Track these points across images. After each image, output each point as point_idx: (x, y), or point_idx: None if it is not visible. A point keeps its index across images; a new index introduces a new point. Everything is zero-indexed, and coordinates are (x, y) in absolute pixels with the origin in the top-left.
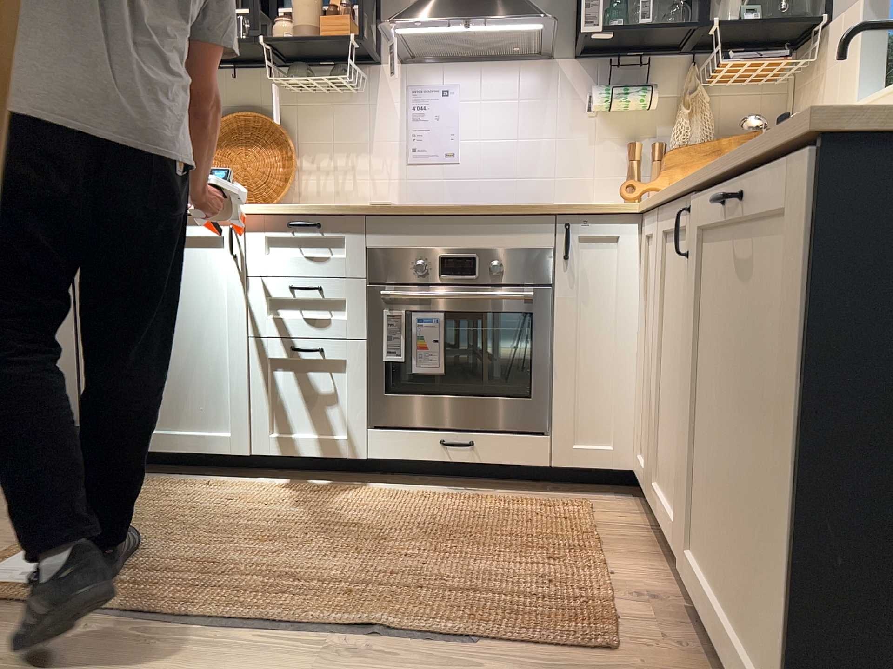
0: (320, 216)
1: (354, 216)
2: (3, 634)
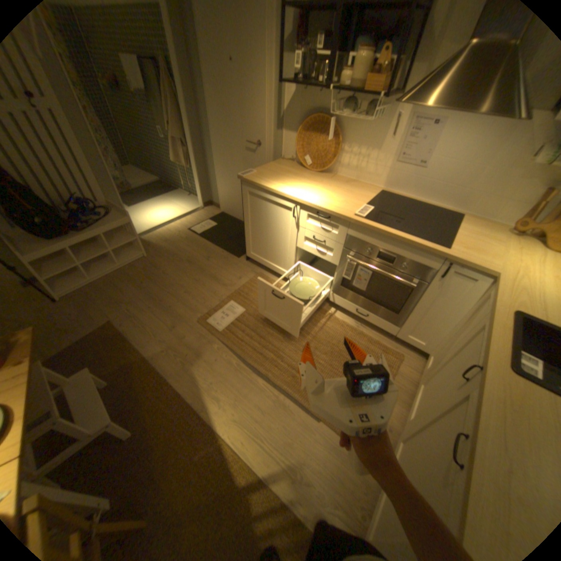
0: (331, 214)
1: (345, 219)
2: (209, 345)
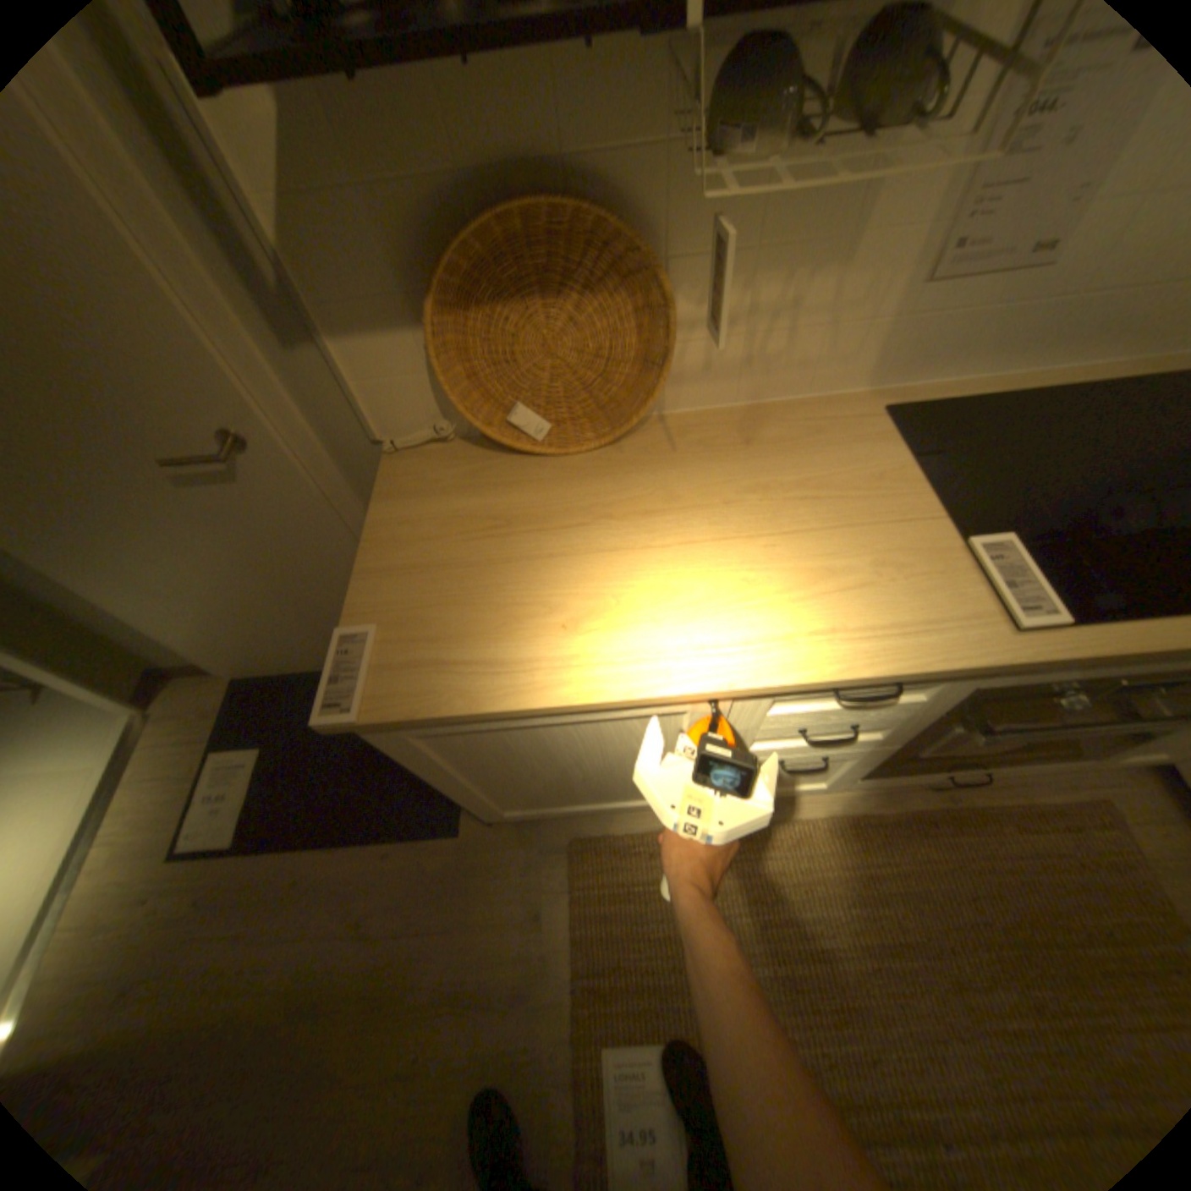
0: (917, 676)
1: (994, 669)
2: None
